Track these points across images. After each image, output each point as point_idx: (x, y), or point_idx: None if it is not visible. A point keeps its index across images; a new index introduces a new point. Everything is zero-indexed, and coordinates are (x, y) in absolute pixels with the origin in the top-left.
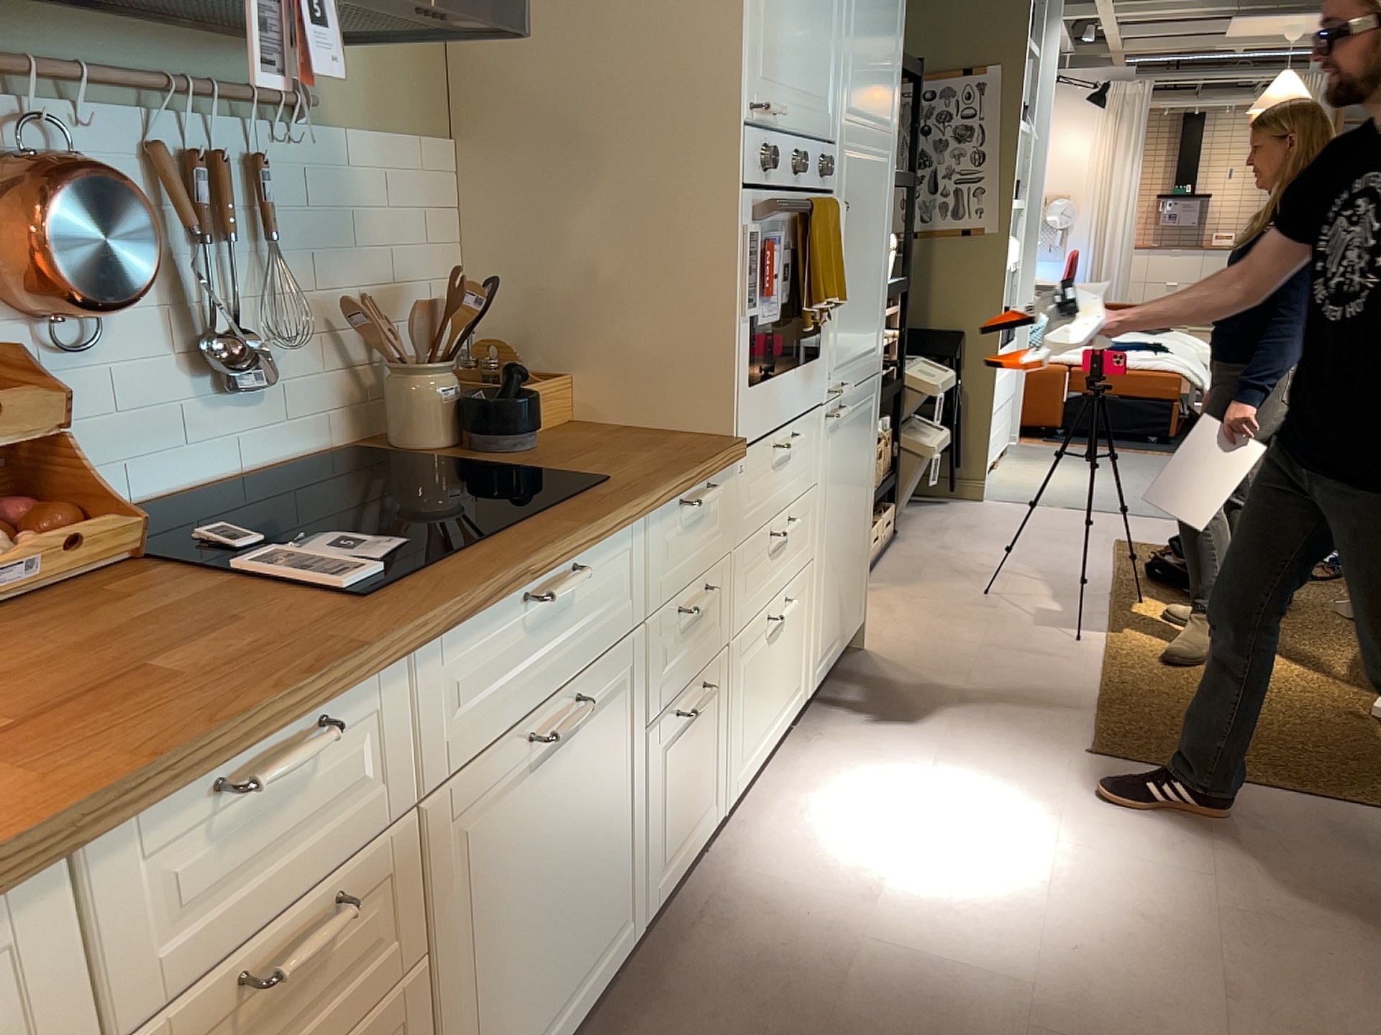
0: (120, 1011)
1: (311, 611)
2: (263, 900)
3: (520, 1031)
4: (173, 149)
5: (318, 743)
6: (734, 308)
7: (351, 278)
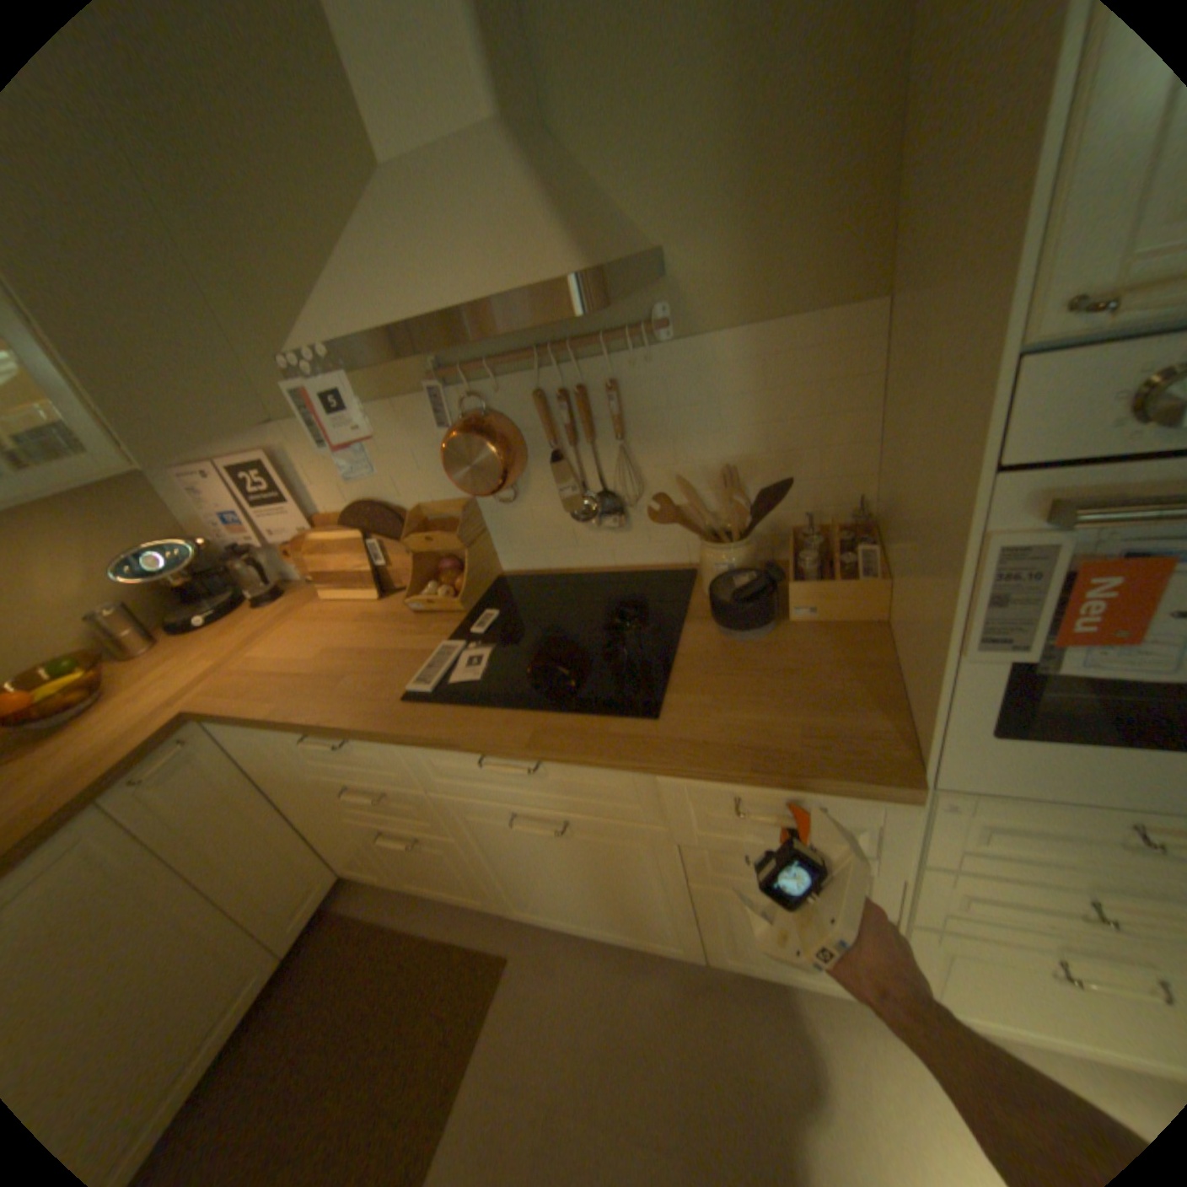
0: (304, 768)
1: (392, 692)
2: (348, 775)
3: (550, 910)
4: (548, 389)
5: (328, 748)
6: (953, 636)
7: (714, 452)
